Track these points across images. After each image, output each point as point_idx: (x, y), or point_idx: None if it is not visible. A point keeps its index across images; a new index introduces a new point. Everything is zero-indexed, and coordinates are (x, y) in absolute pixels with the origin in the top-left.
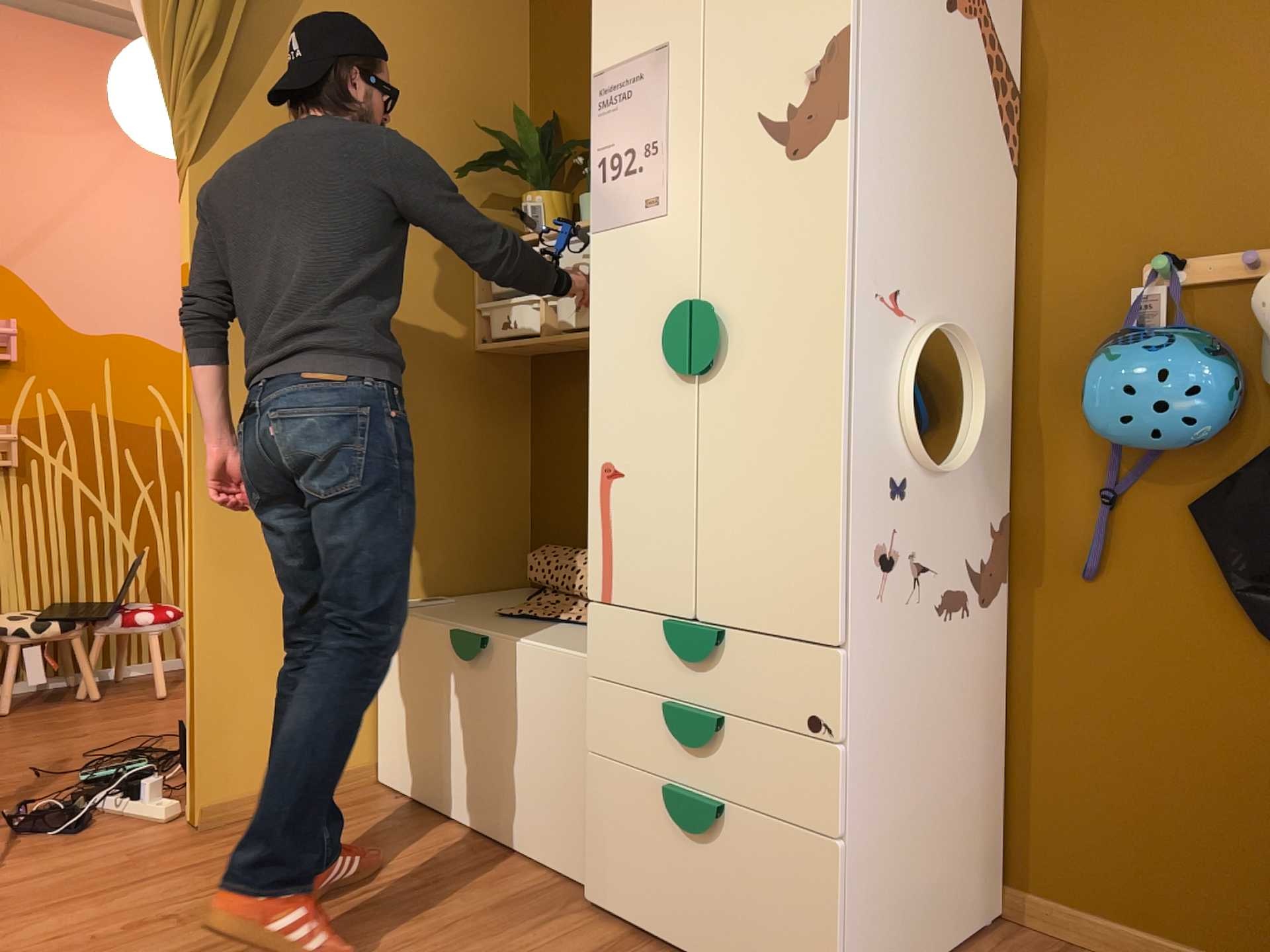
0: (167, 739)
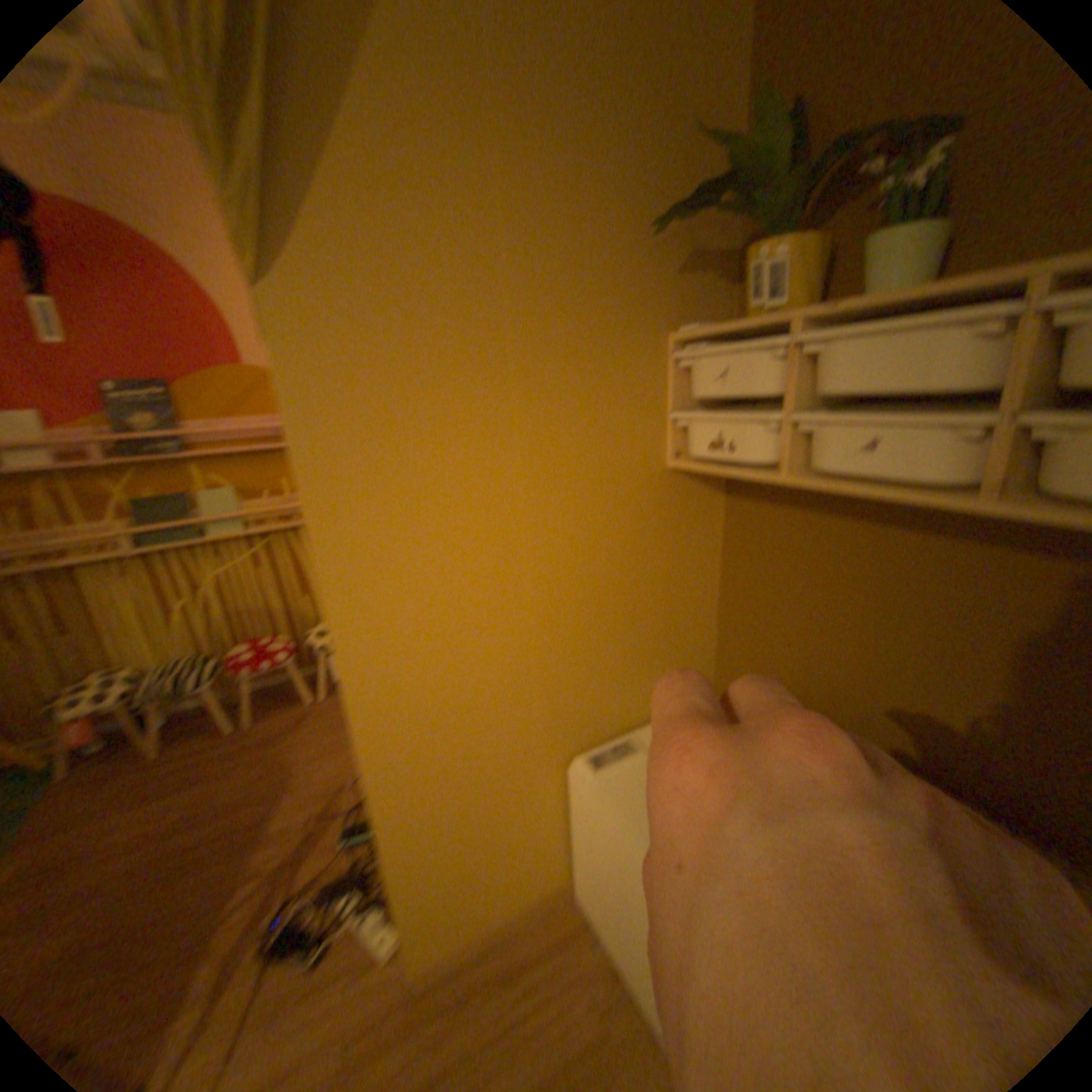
0: None
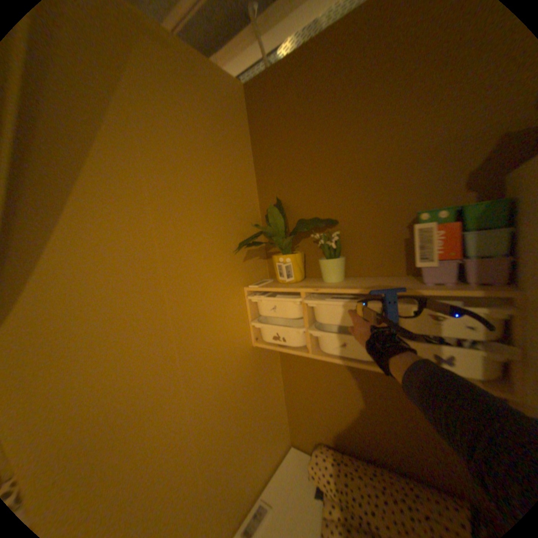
0: None
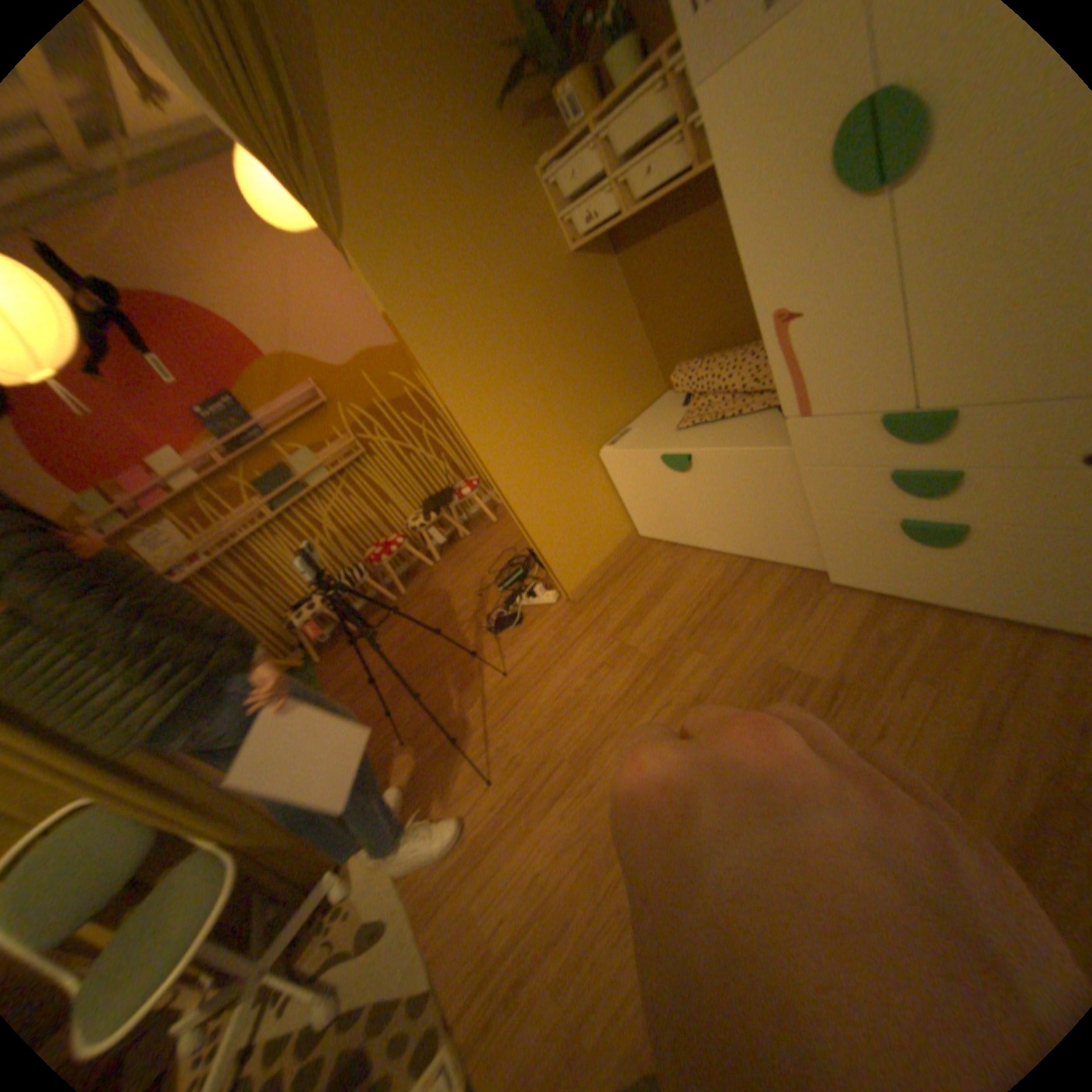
0: (518, 546)
